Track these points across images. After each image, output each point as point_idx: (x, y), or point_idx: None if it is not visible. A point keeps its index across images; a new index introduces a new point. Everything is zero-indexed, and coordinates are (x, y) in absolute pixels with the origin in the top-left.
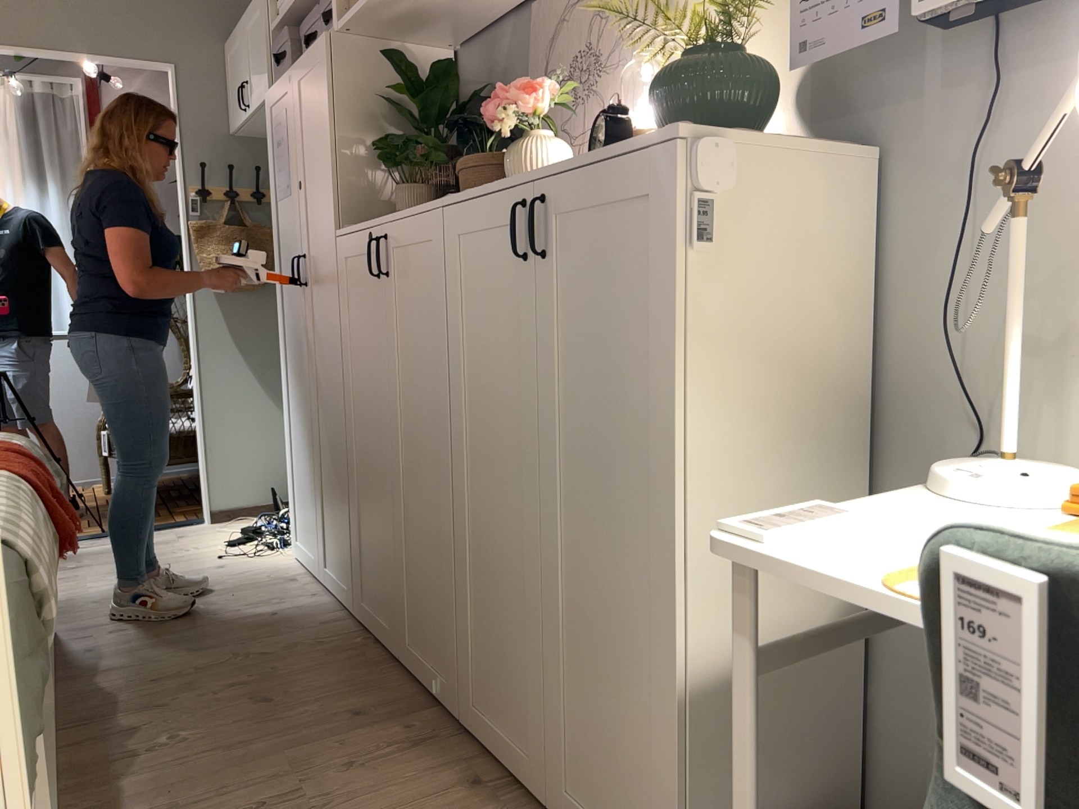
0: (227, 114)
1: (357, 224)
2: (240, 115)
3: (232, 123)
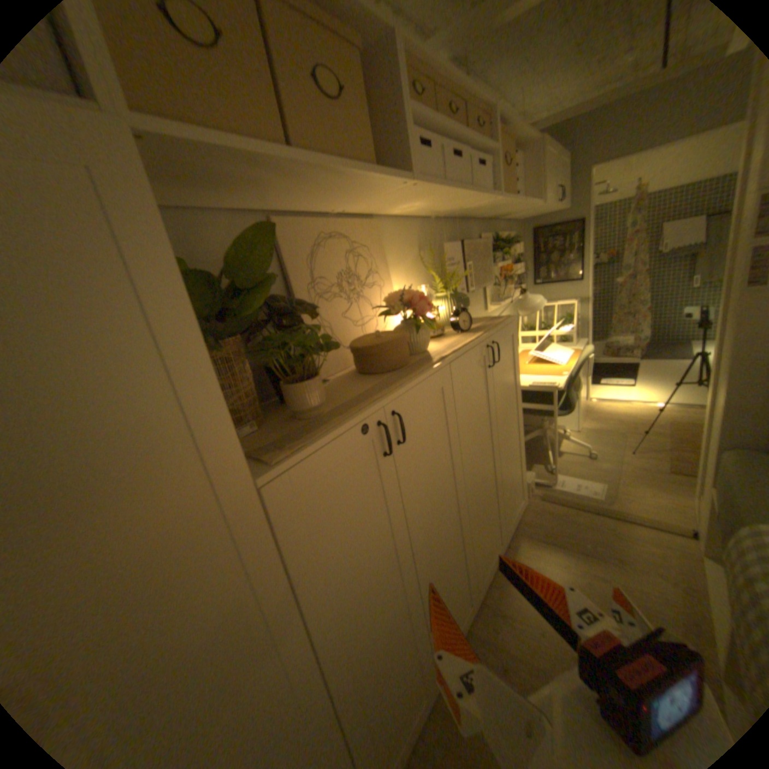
0: None
1: (316, 435)
2: None
3: None
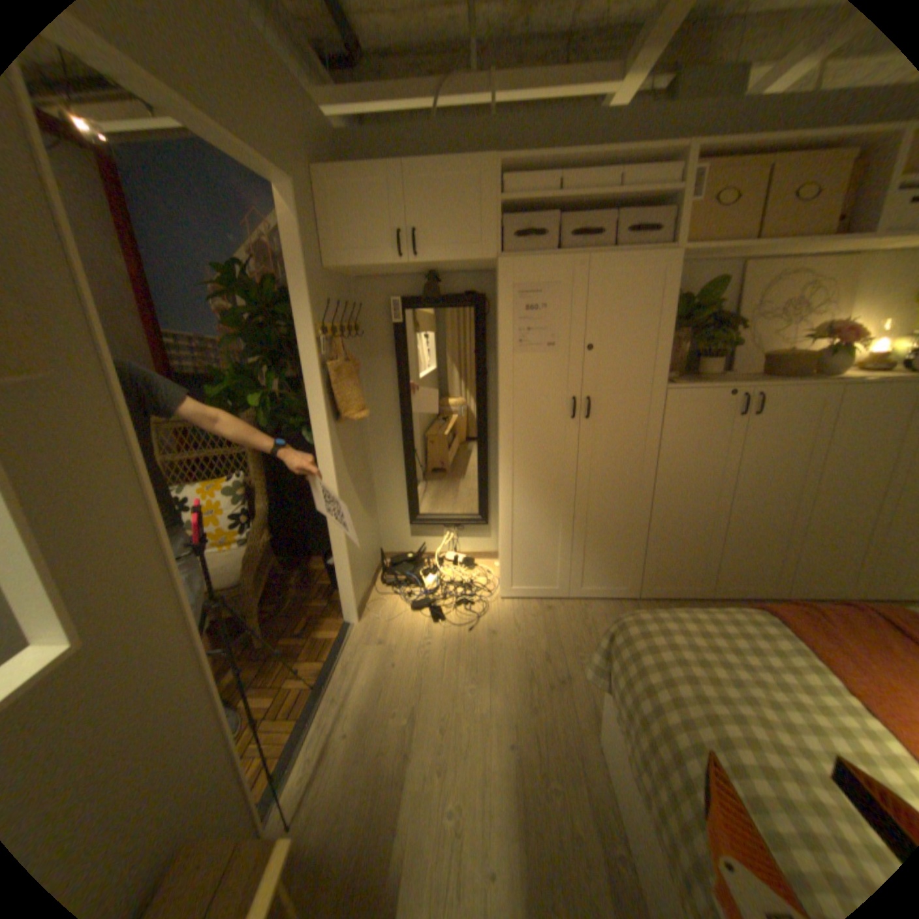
0: (320, 248)
1: (703, 384)
2: (374, 258)
3: (335, 260)
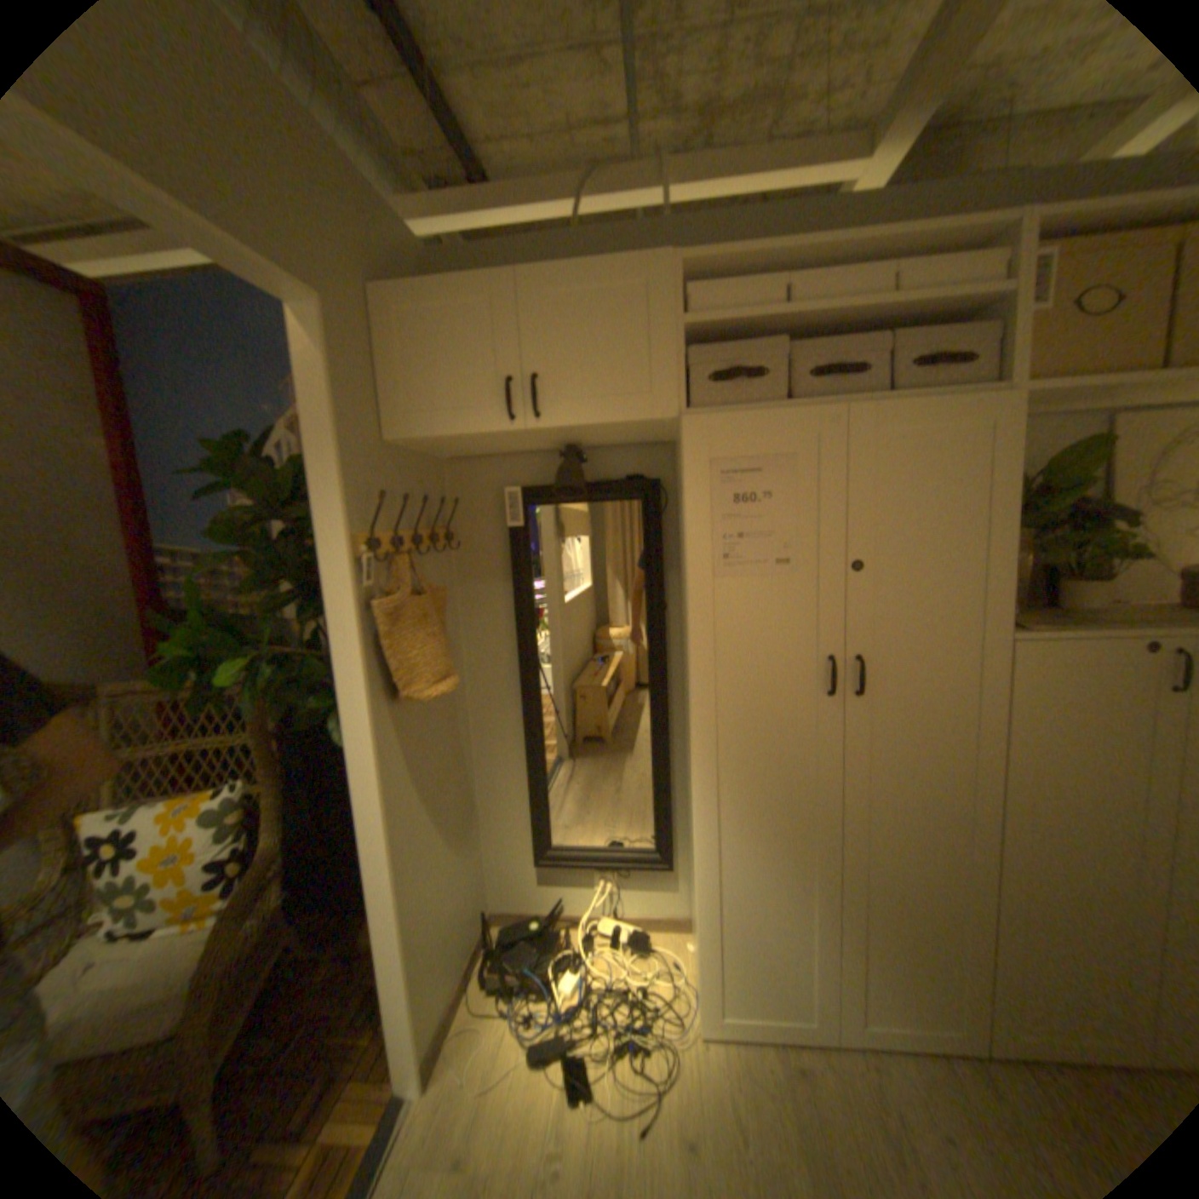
0: (379, 410)
1: (1085, 631)
2: (469, 422)
3: (404, 428)
